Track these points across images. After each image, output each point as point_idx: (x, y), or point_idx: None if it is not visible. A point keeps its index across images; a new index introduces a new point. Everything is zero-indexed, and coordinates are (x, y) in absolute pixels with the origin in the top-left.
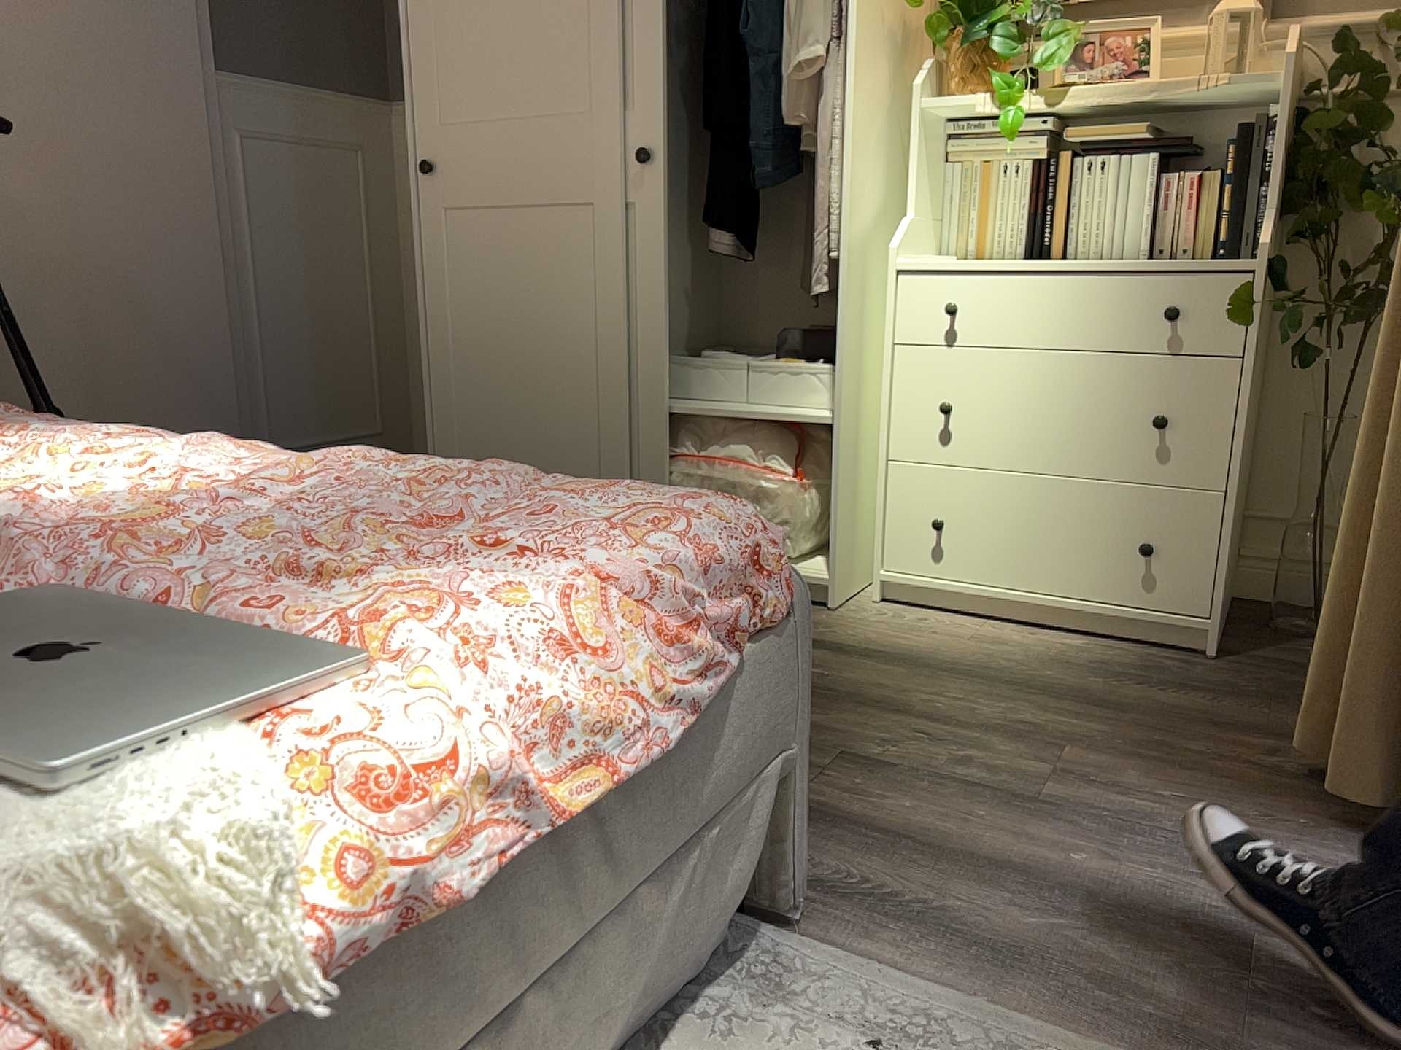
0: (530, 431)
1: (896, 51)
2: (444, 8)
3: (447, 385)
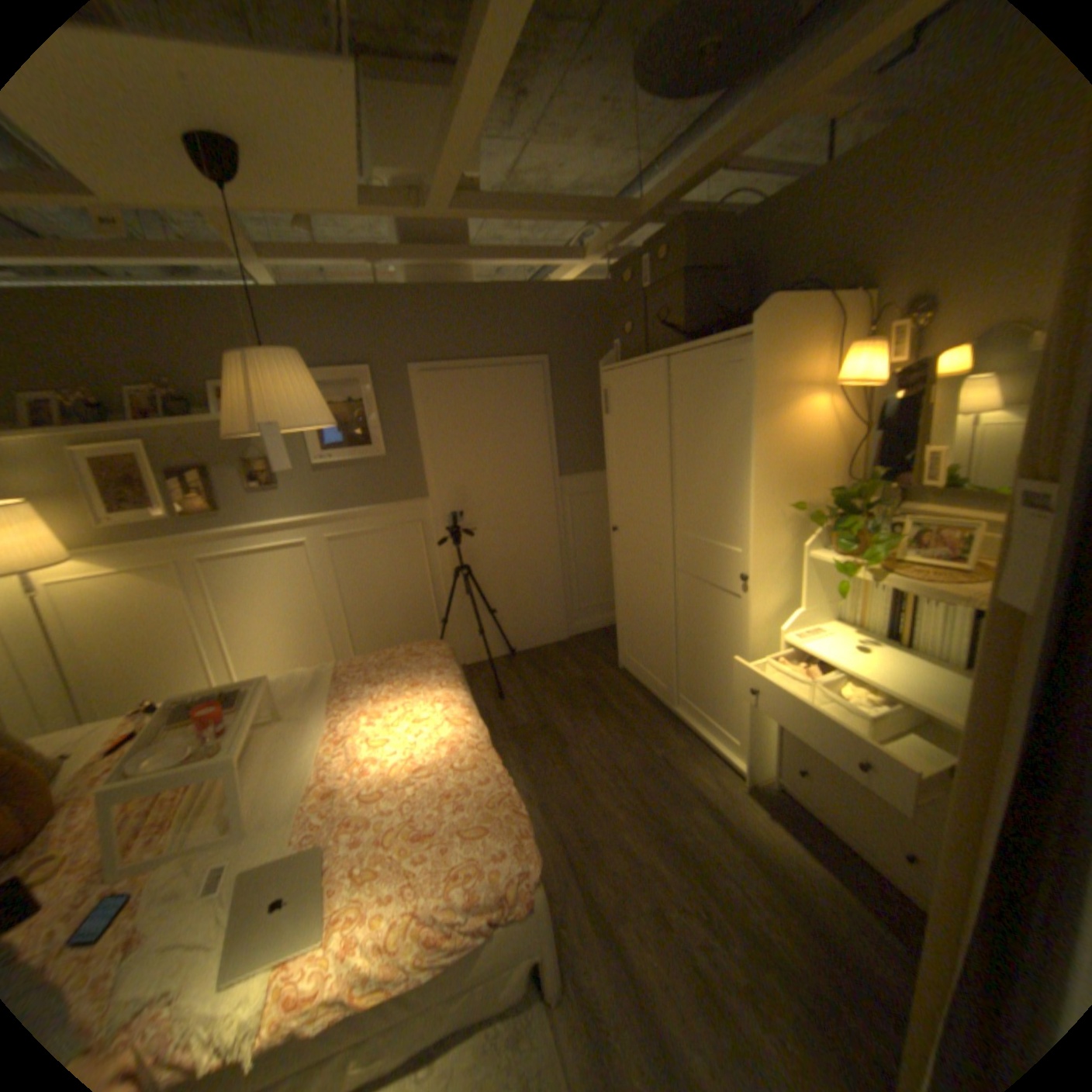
0: (646, 644)
1: (802, 523)
2: (618, 471)
3: (622, 613)
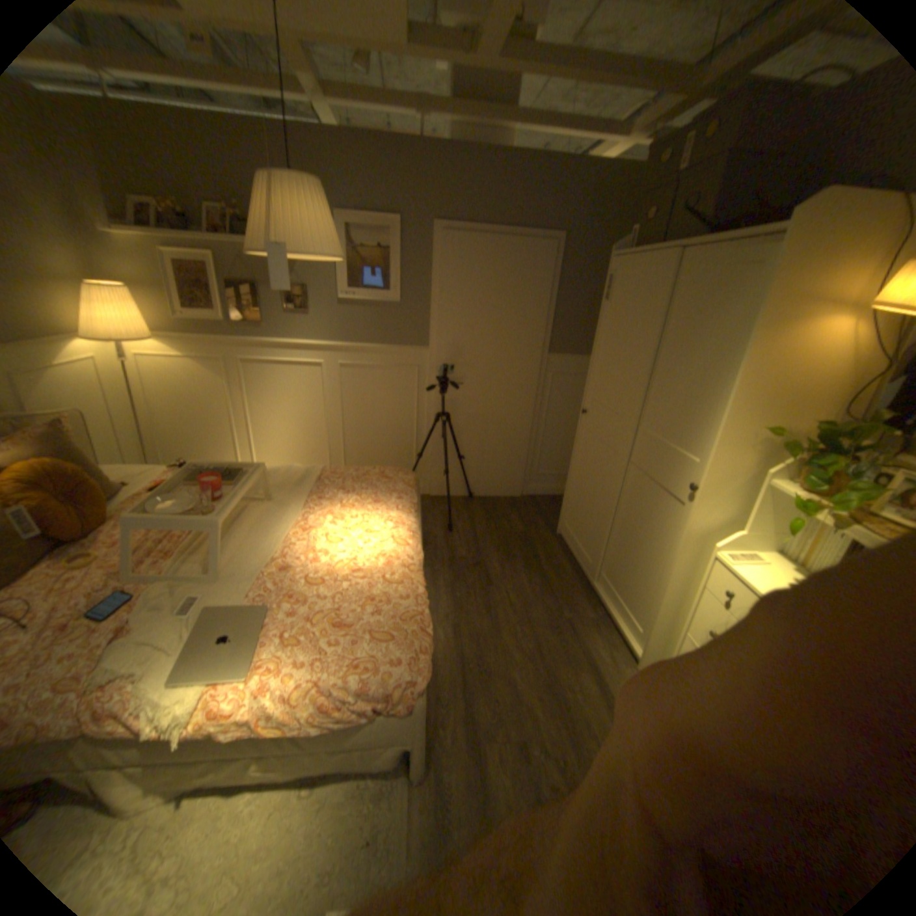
0: (586, 521)
1: (775, 448)
2: (604, 357)
3: (572, 488)
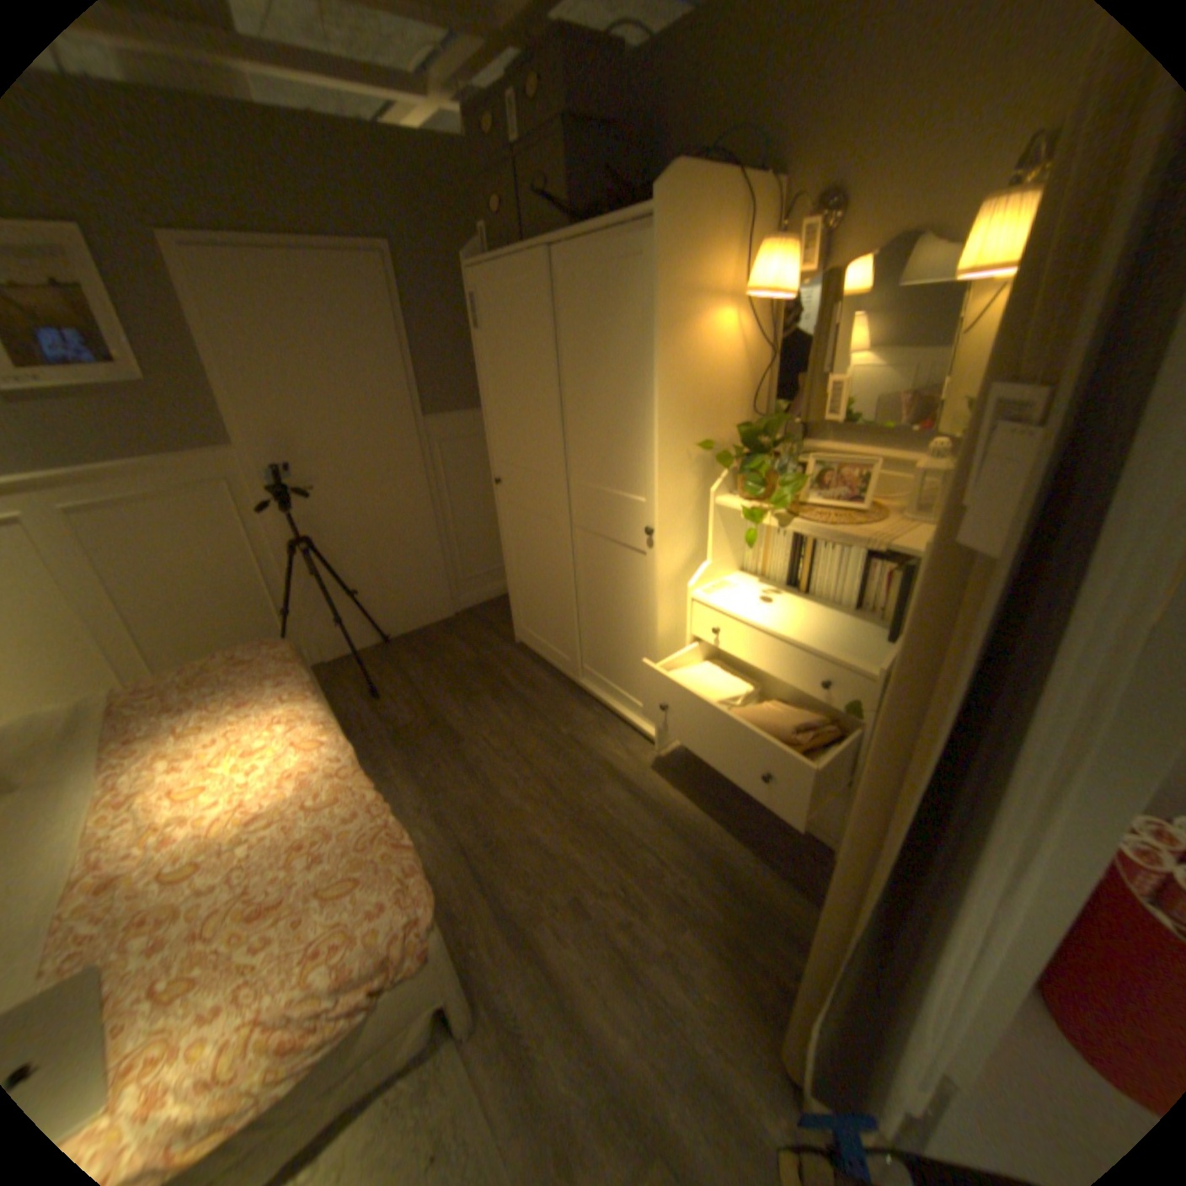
0: (543, 614)
1: (706, 466)
2: (496, 406)
3: (514, 580)
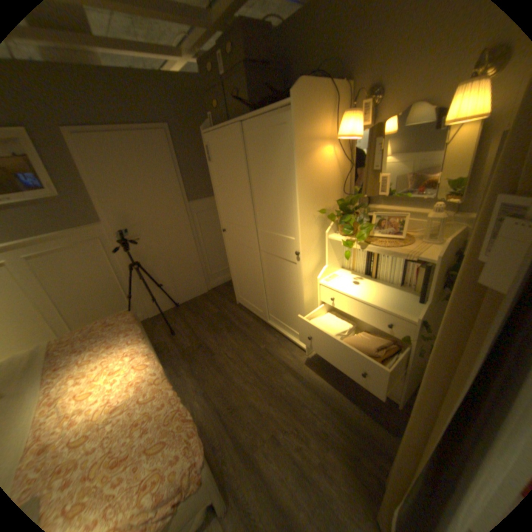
0: (248, 291)
1: (322, 220)
2: (221, 196)
3: (234, 275)
